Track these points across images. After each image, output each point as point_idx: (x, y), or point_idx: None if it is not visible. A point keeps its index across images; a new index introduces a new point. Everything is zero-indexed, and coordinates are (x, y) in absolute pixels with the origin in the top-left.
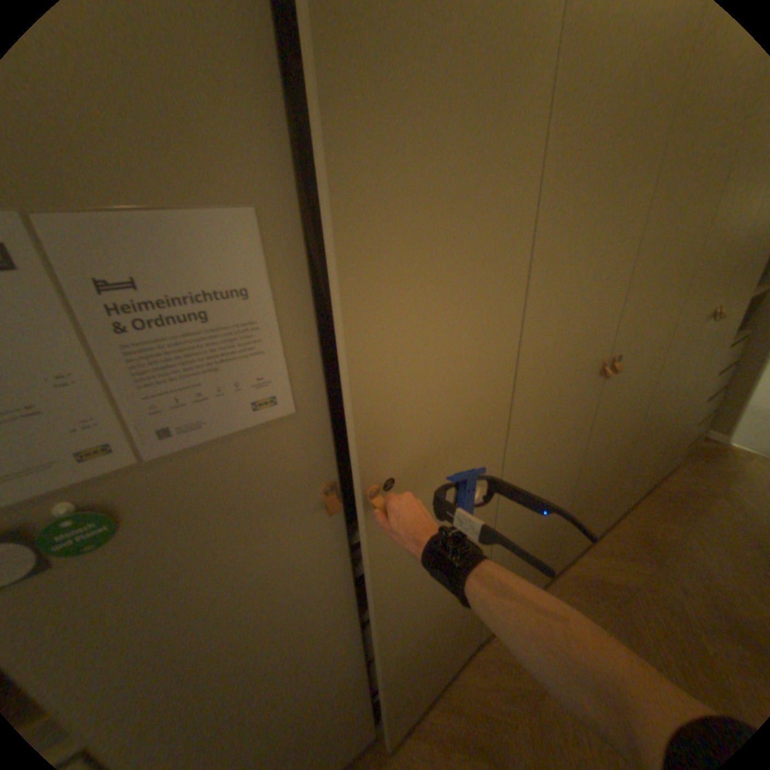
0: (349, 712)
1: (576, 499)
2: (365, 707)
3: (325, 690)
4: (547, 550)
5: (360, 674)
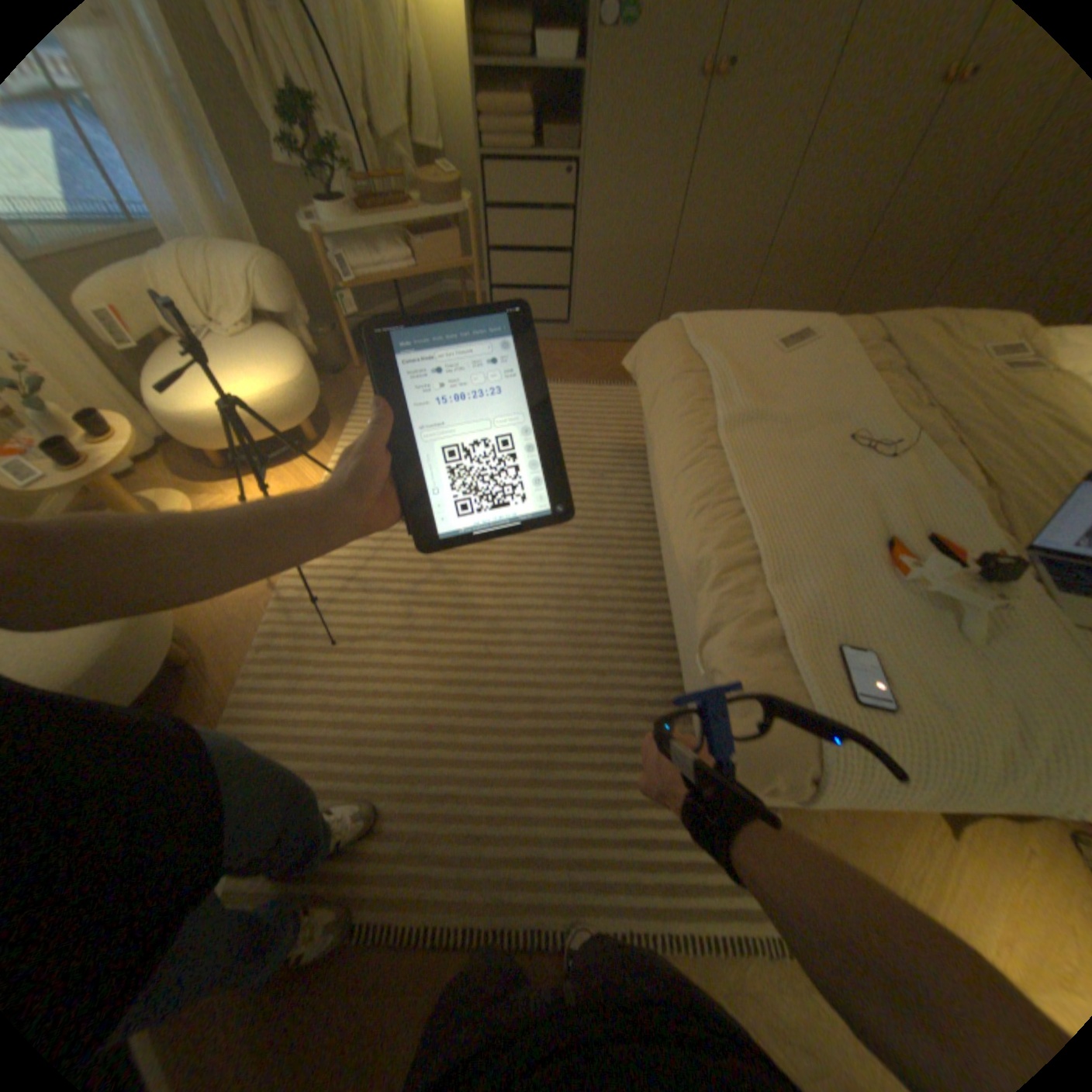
0: (651, 280)
1: (870, 244)
2: (658, 289)
3: (649, 238)
4: (823, 284)
5: (666, 250)
